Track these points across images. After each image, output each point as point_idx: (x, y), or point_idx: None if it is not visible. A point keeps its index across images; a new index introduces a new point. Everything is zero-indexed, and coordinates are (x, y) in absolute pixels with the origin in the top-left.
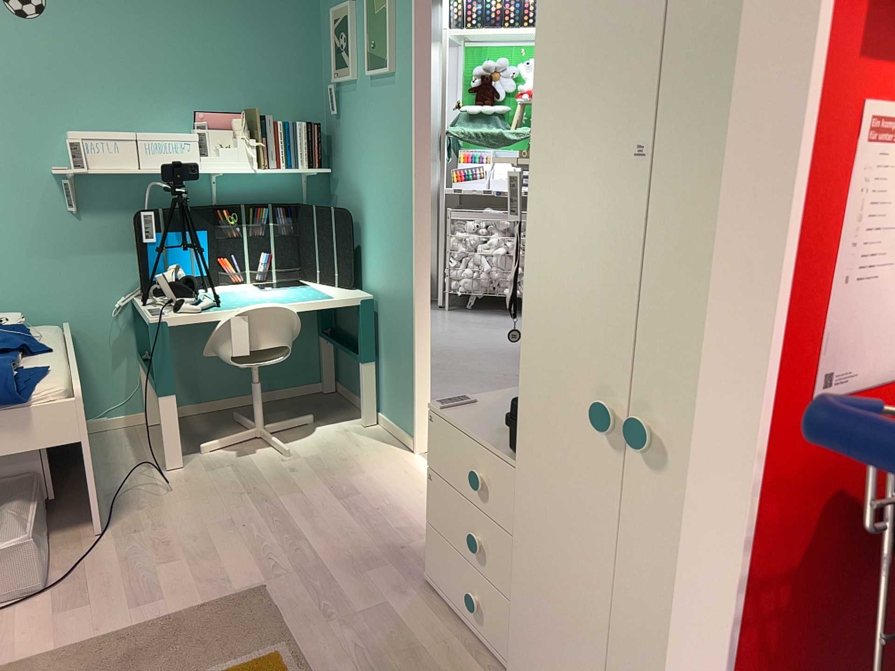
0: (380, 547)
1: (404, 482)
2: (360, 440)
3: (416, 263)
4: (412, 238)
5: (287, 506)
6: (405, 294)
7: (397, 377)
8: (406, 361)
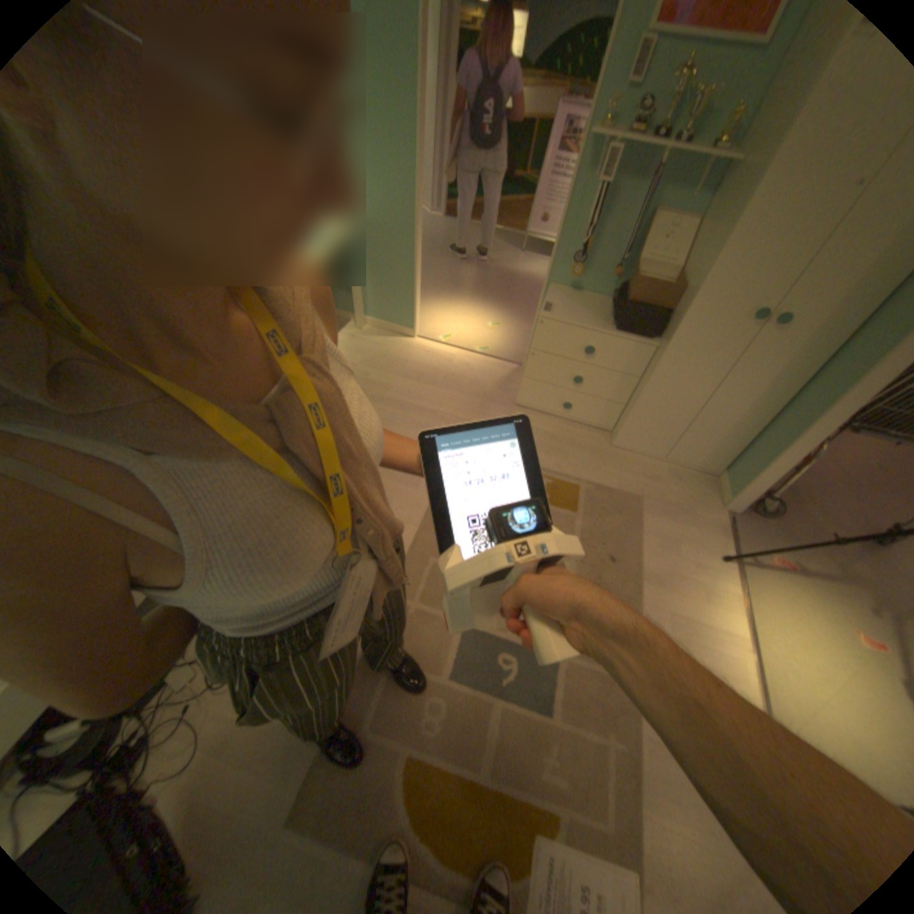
0: (474, 398)
1: (433, 358)
2: (371, 340)
3: (418, 199)
4: (412, 176)
5: (398, 397)
6: (400, 225)
7: (389, 289)
8: (401, 277)
